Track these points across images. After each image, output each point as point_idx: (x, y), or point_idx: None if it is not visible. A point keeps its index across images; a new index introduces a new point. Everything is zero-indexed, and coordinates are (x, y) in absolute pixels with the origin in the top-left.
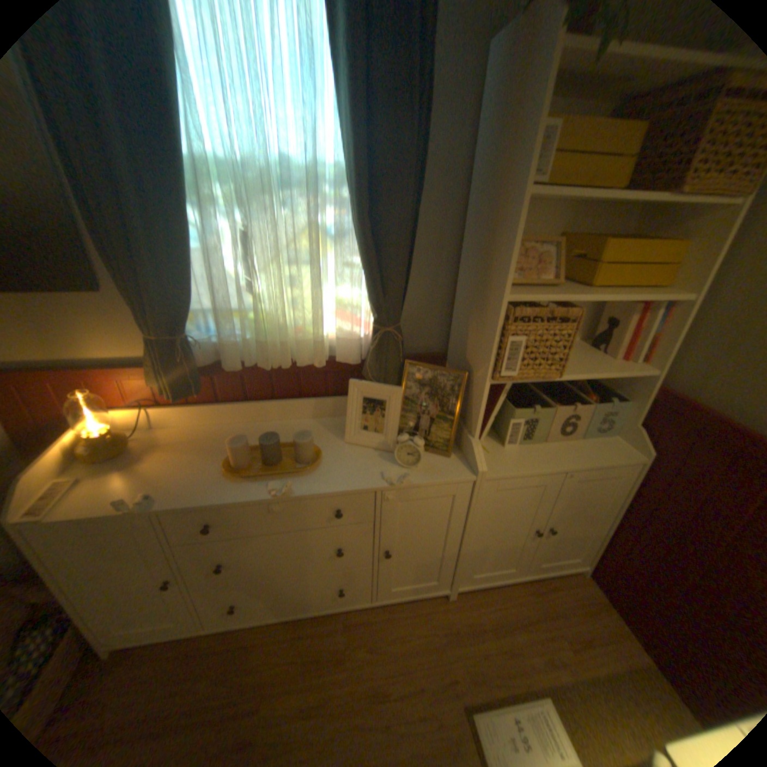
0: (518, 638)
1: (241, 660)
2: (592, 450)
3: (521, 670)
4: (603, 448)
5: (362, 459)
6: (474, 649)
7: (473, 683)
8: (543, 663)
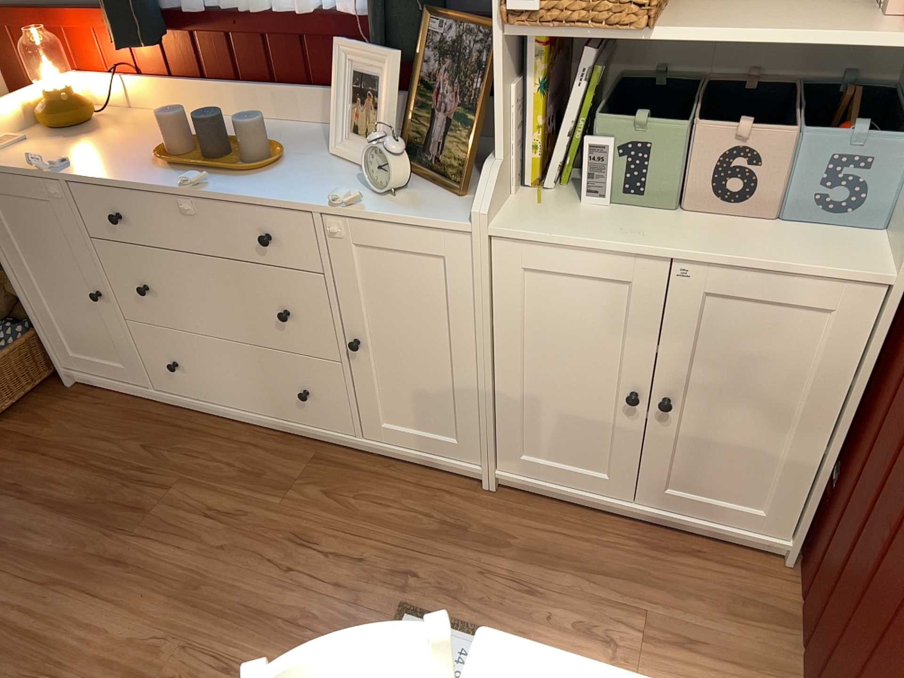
0: (557, 571)
1: (189, 437)
2: (766, 240)
3: (526, 604)
4: (797, 243)
5: (333, 179)
6: (473, 551)
7: (439, 582)
8: (572, 616)
